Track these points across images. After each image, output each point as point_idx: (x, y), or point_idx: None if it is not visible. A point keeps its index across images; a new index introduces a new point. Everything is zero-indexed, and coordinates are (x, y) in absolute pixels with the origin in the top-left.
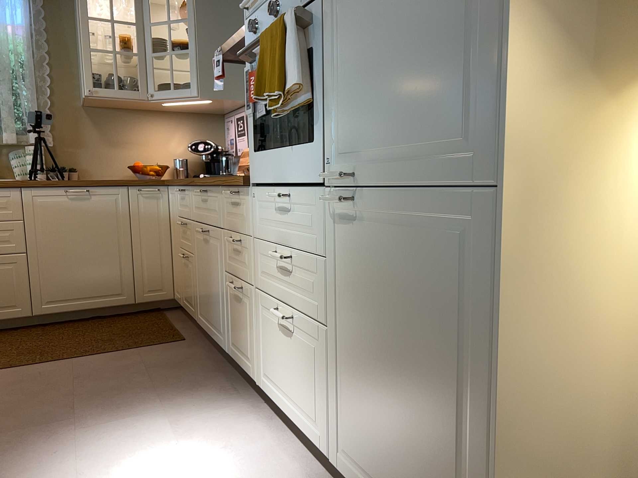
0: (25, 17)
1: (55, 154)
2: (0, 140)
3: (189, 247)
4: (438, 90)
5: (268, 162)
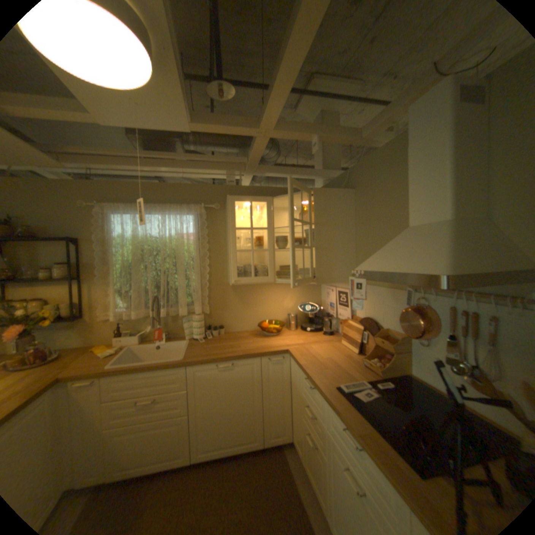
0: (195, 228)
1: (211, 316)
2: (177, 311)
3: (320, 445)
4: None
5: None
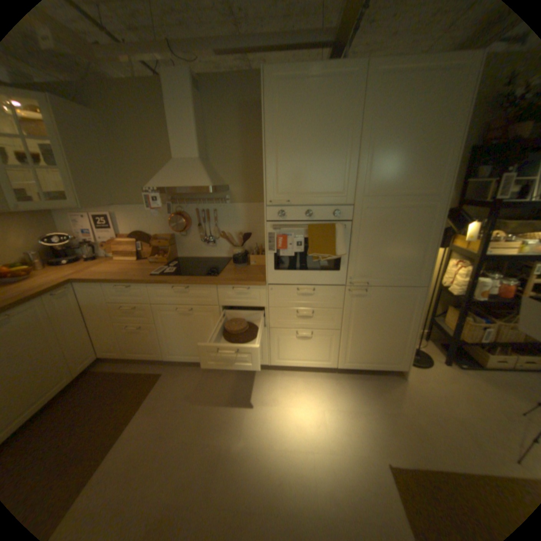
0: None
1: None
2: None
3: (144, 321)
4: (408, 264)
5: (291, 275)
